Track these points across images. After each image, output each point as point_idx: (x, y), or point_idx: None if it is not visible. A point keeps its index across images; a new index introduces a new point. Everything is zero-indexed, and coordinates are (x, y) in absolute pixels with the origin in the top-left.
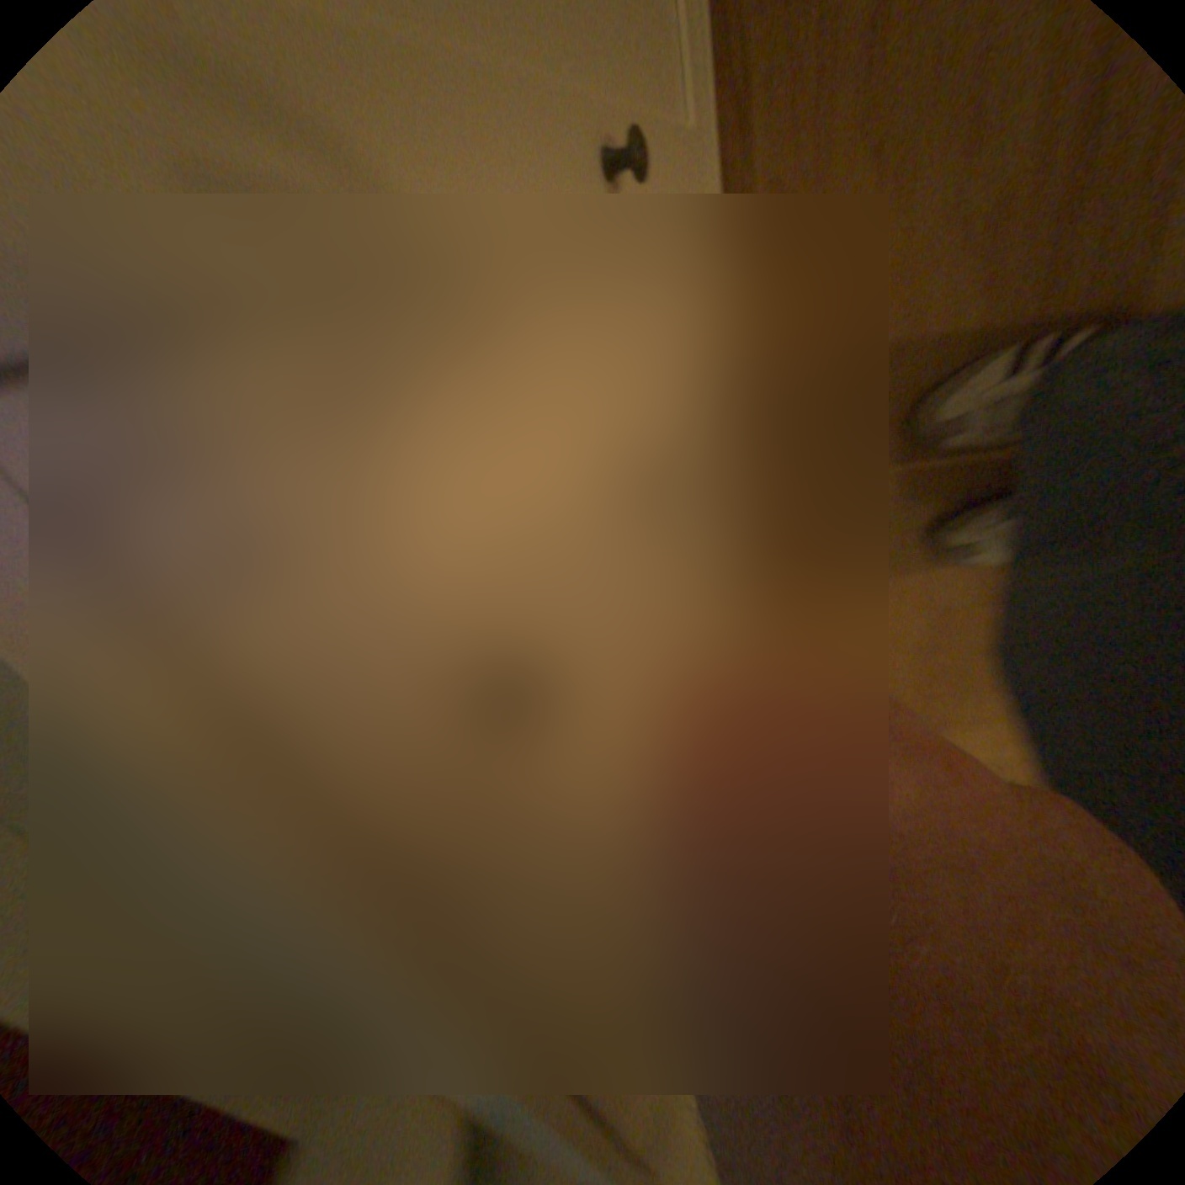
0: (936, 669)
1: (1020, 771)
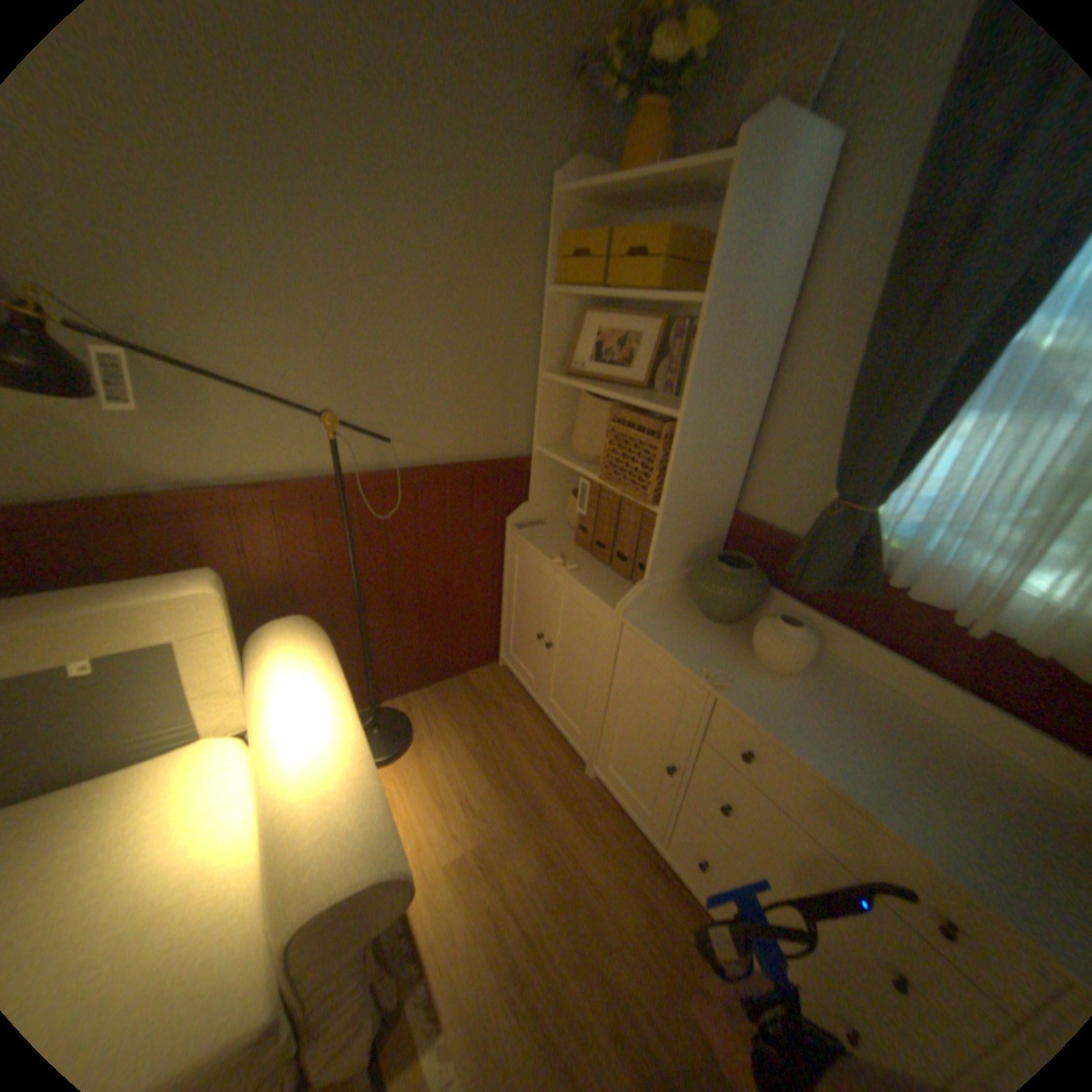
0: (573, 905)
1: (486, 861)
